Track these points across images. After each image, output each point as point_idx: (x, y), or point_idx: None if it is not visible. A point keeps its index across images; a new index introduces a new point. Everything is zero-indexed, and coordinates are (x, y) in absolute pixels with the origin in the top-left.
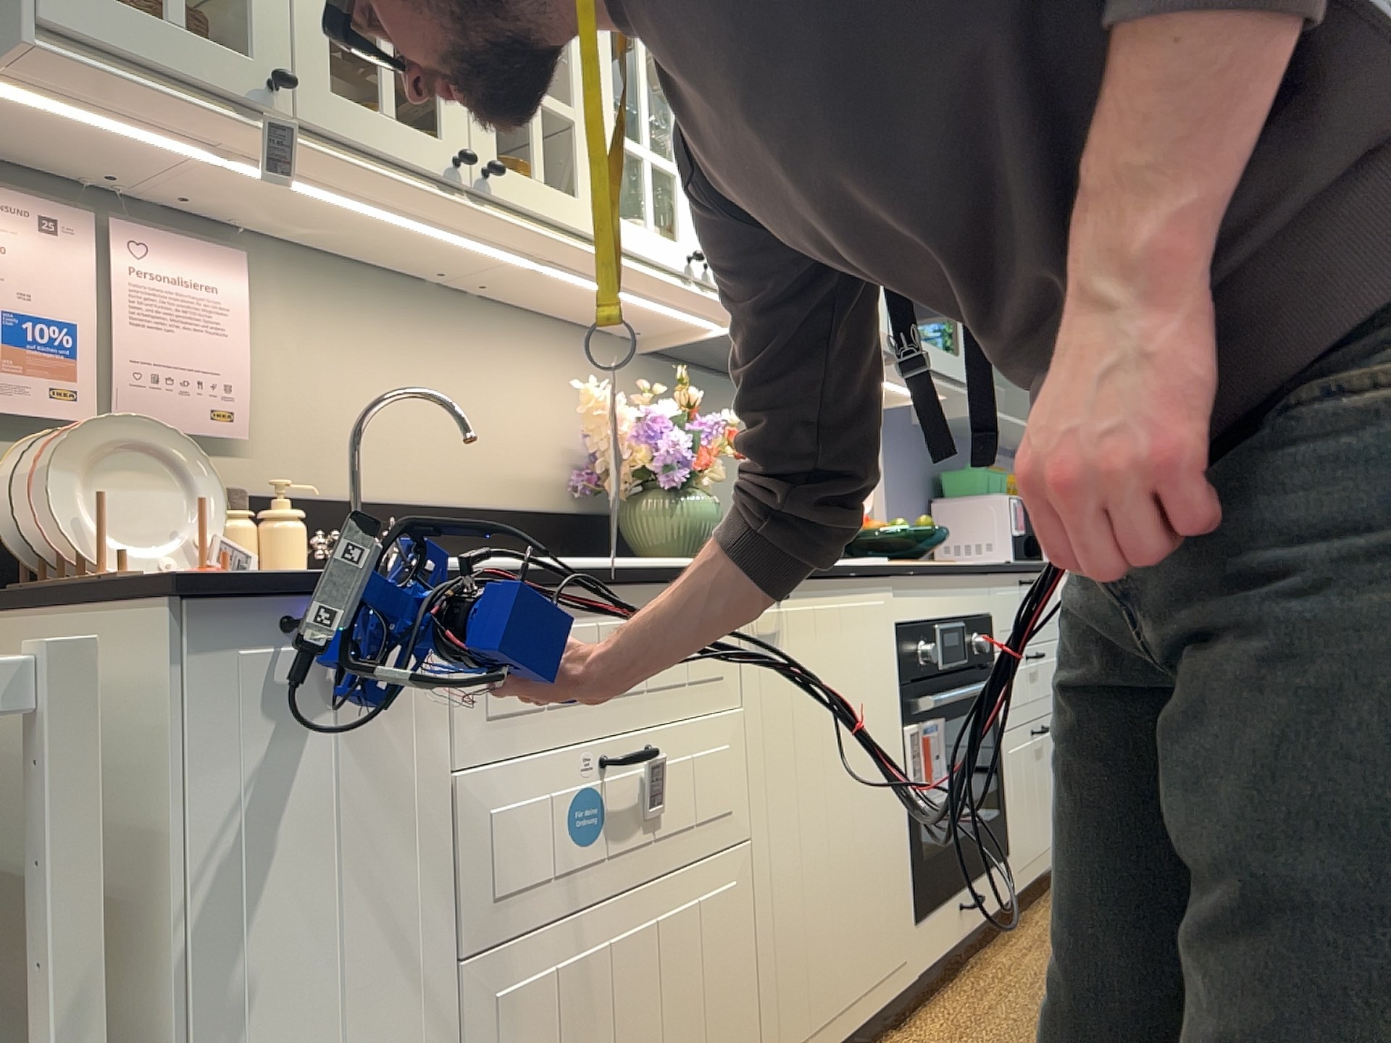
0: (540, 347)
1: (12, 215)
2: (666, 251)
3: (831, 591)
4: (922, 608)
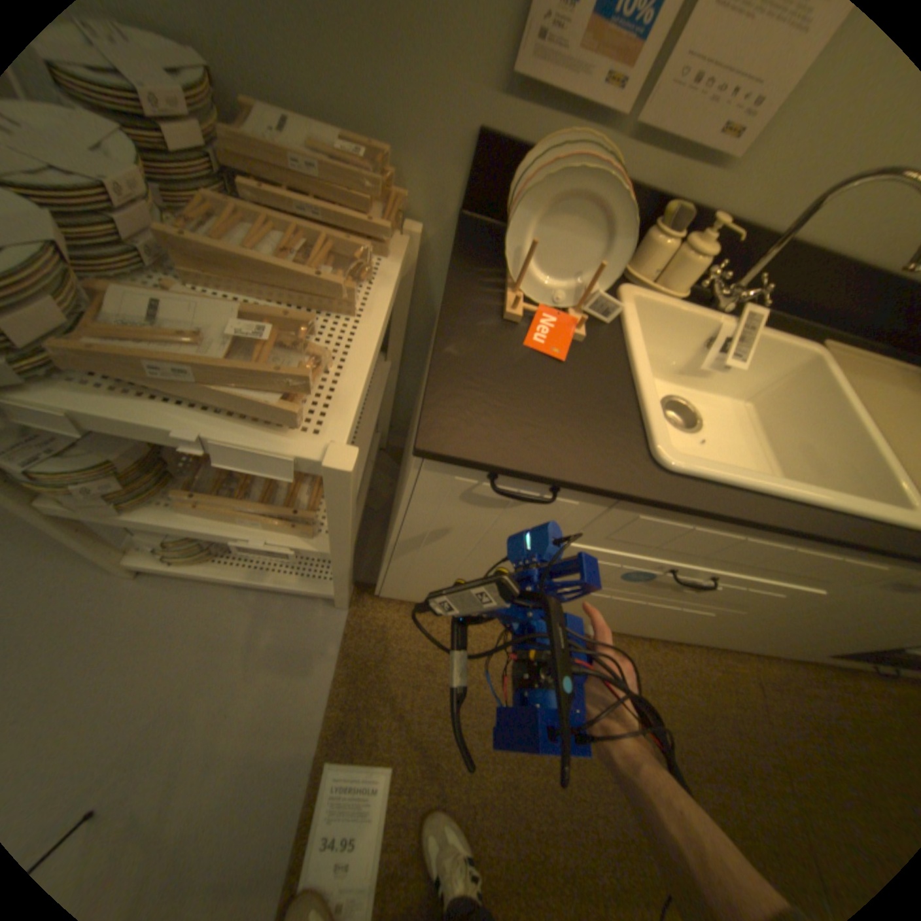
0: None
1: None
2: None
3: None
4: None
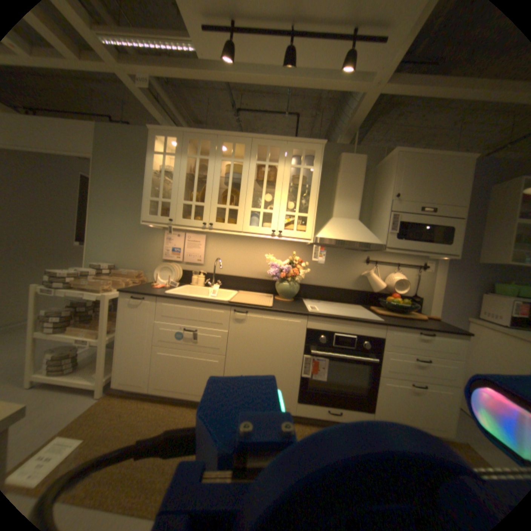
0: (272, 246)
1: (174, 235)
2: (263, 231)
3: (270, 314)
4: (325, 327)
